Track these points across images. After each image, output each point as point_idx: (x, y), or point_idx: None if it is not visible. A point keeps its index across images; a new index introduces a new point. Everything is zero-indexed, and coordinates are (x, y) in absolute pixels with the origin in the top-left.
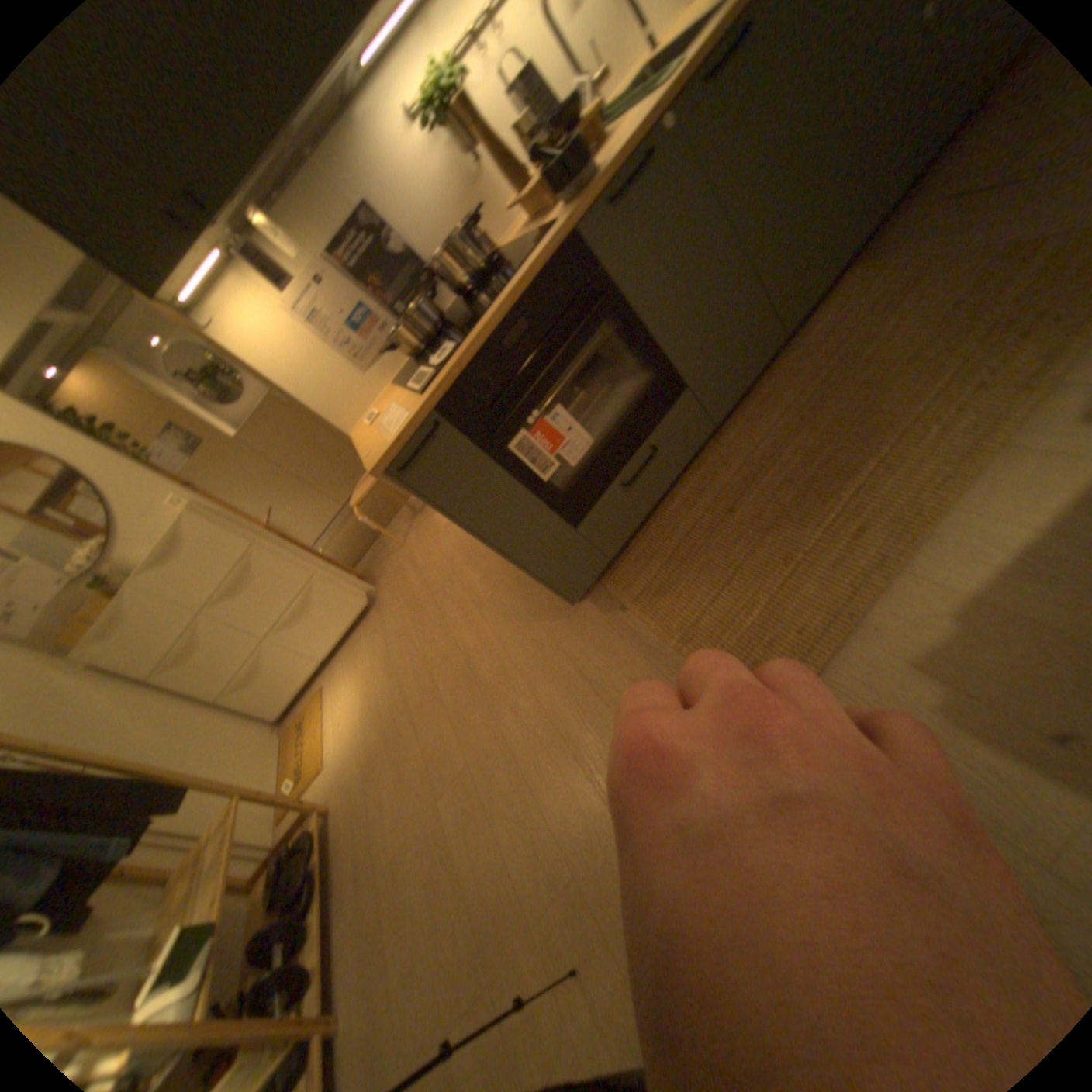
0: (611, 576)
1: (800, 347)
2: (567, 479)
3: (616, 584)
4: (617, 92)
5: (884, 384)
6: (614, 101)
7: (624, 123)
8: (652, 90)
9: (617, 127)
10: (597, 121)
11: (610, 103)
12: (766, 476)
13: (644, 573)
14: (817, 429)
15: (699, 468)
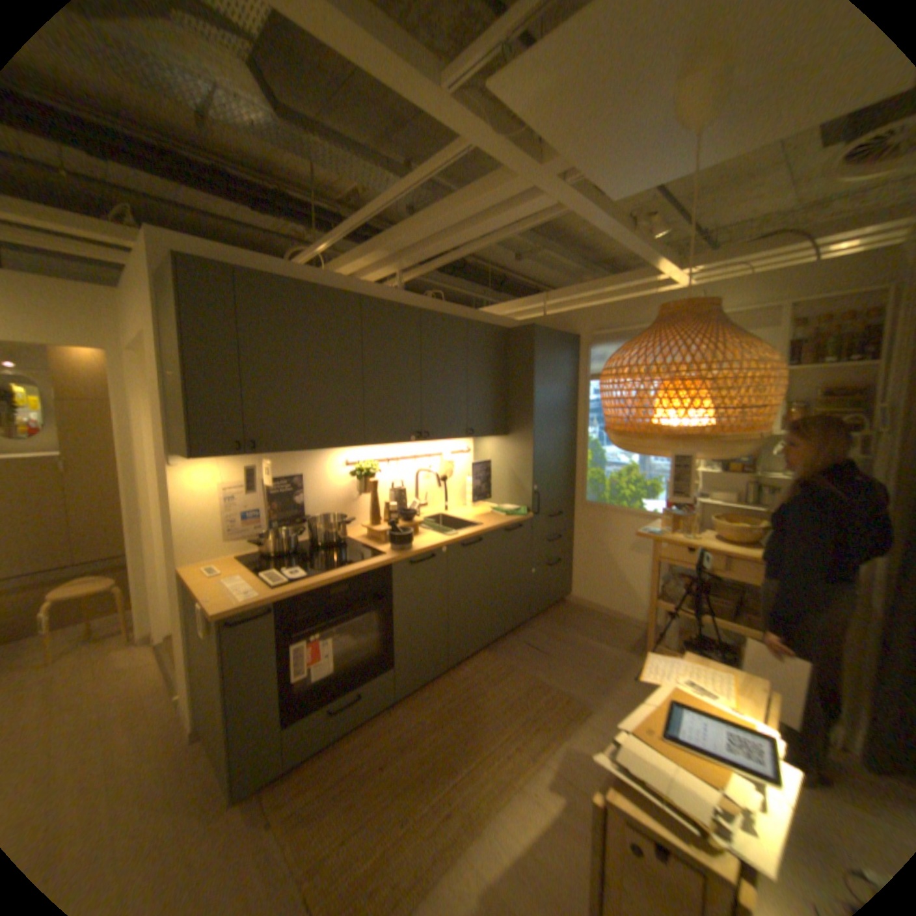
0: (271, 794)
1: (450, 680)
2: (299, 691)
3: (273, 803)
4: (424, 514)
5: (481, 727)
6: (423, 520)
7: (426, 537)
8: (440, 530)
9: (422, 535)
10: (414, 521)
11: (421, 517)
12: (409, 755)
13: (300, 801)
14: (444, 737)
15: (371, 729)
